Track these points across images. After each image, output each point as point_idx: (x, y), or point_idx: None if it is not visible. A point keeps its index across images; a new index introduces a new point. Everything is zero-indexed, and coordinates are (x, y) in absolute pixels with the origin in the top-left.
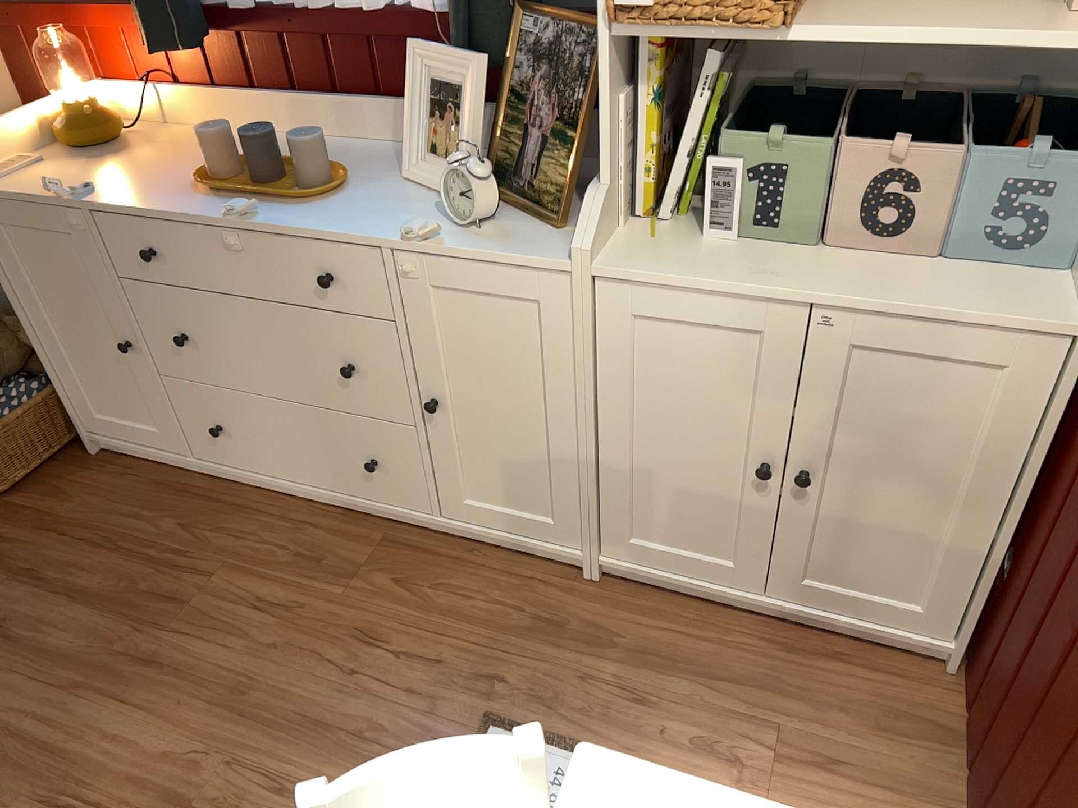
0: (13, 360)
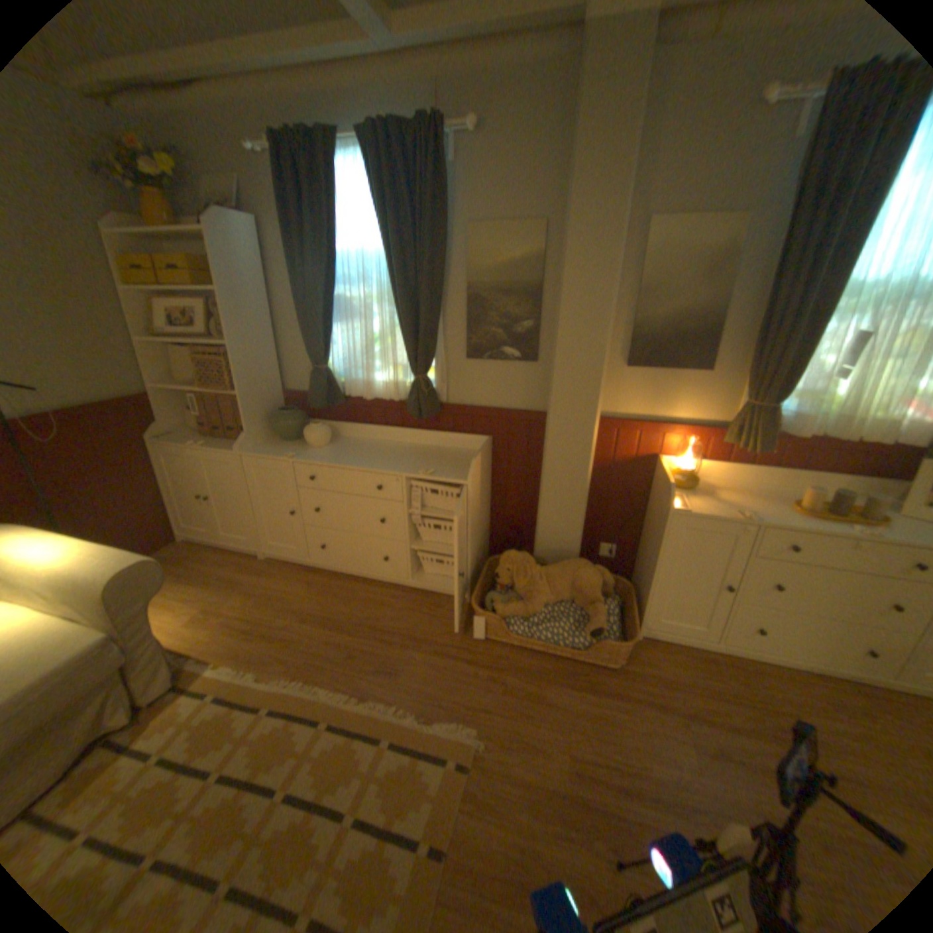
0: (599, 589)
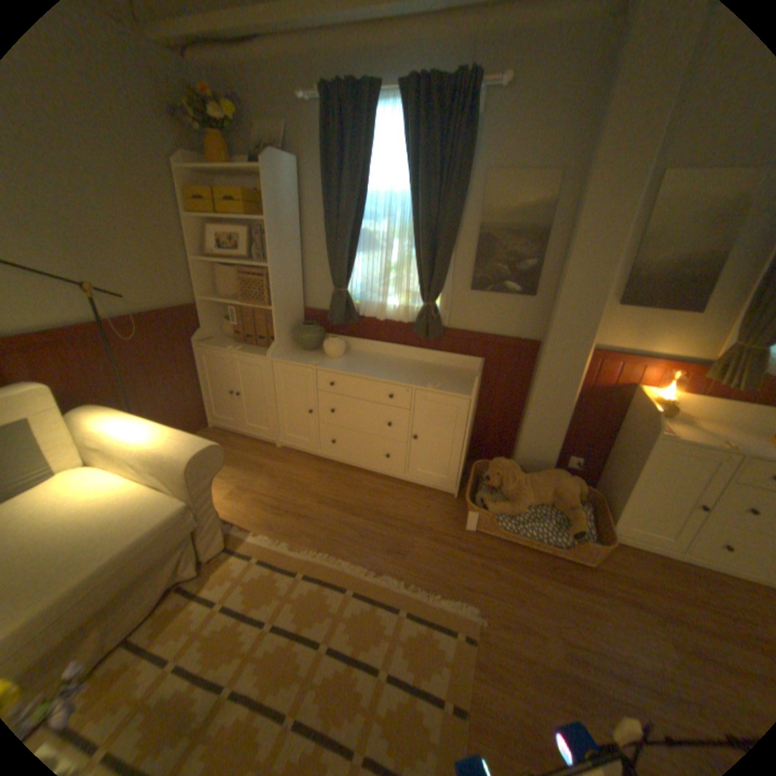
0: (578, 497)
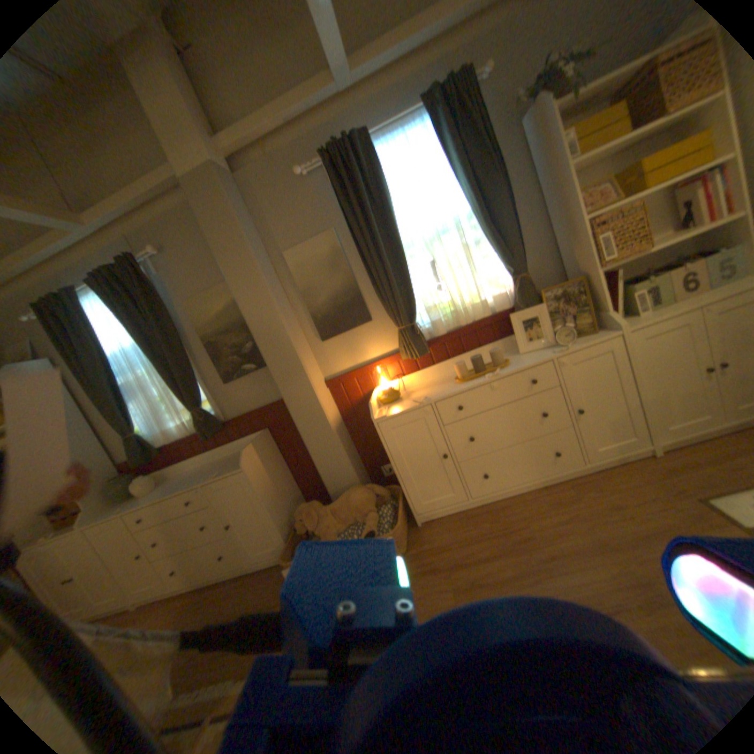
0: (371, 500)
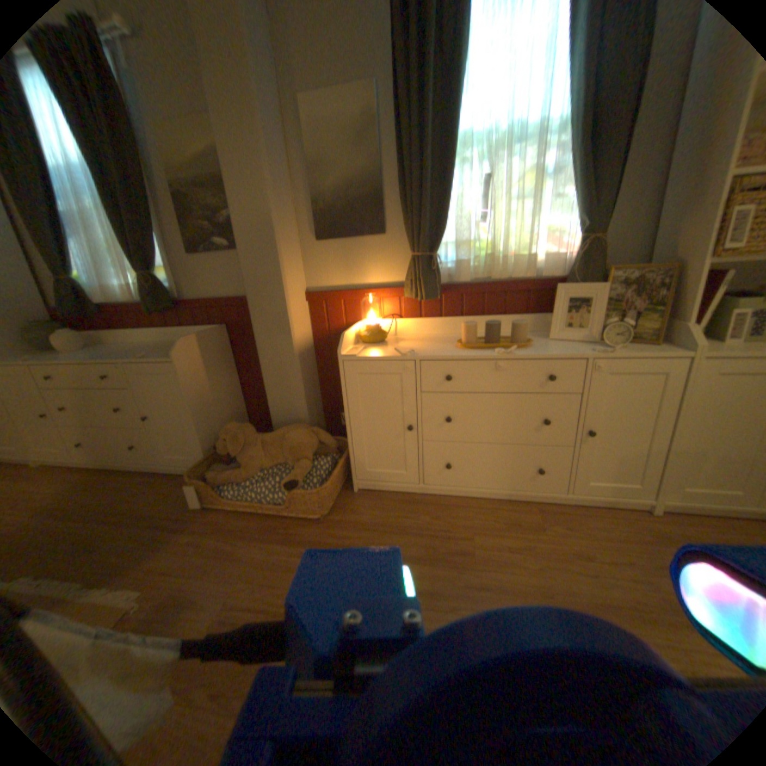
0: (311, 447)
